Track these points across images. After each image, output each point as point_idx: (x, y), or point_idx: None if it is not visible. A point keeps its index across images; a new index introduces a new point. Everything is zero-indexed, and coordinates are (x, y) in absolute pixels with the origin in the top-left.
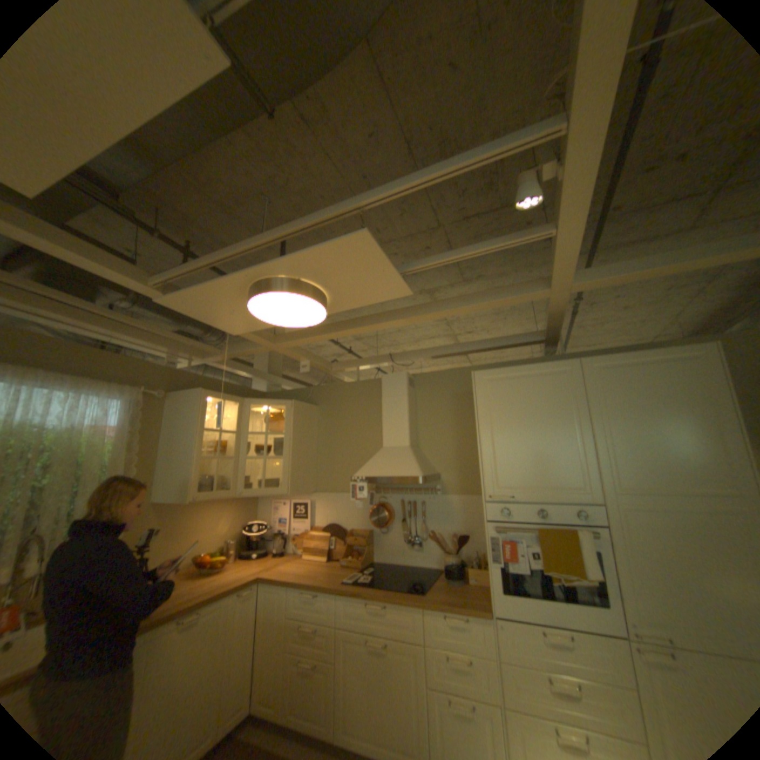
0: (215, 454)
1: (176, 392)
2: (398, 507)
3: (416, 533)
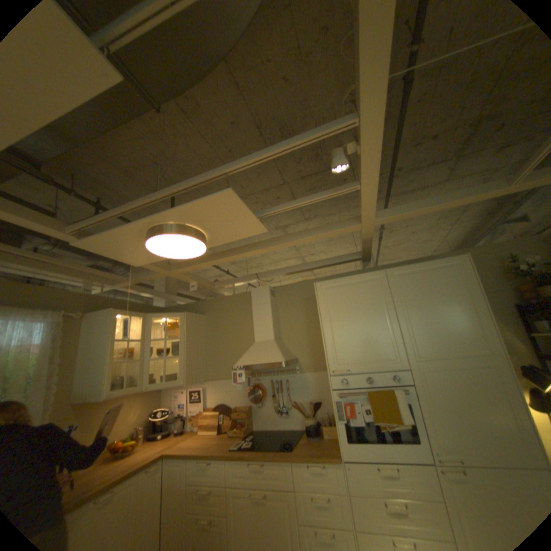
0: (125, 358)
1: (90, 313)
2: (269, 386)
3: (283, 404)
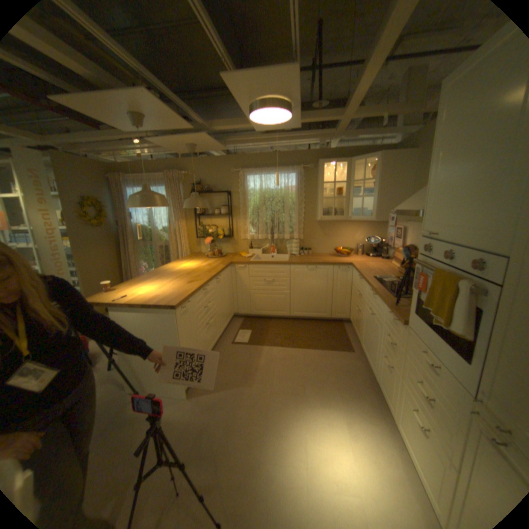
0: (336, 195)
1: (318, 162)
2: None
3: None
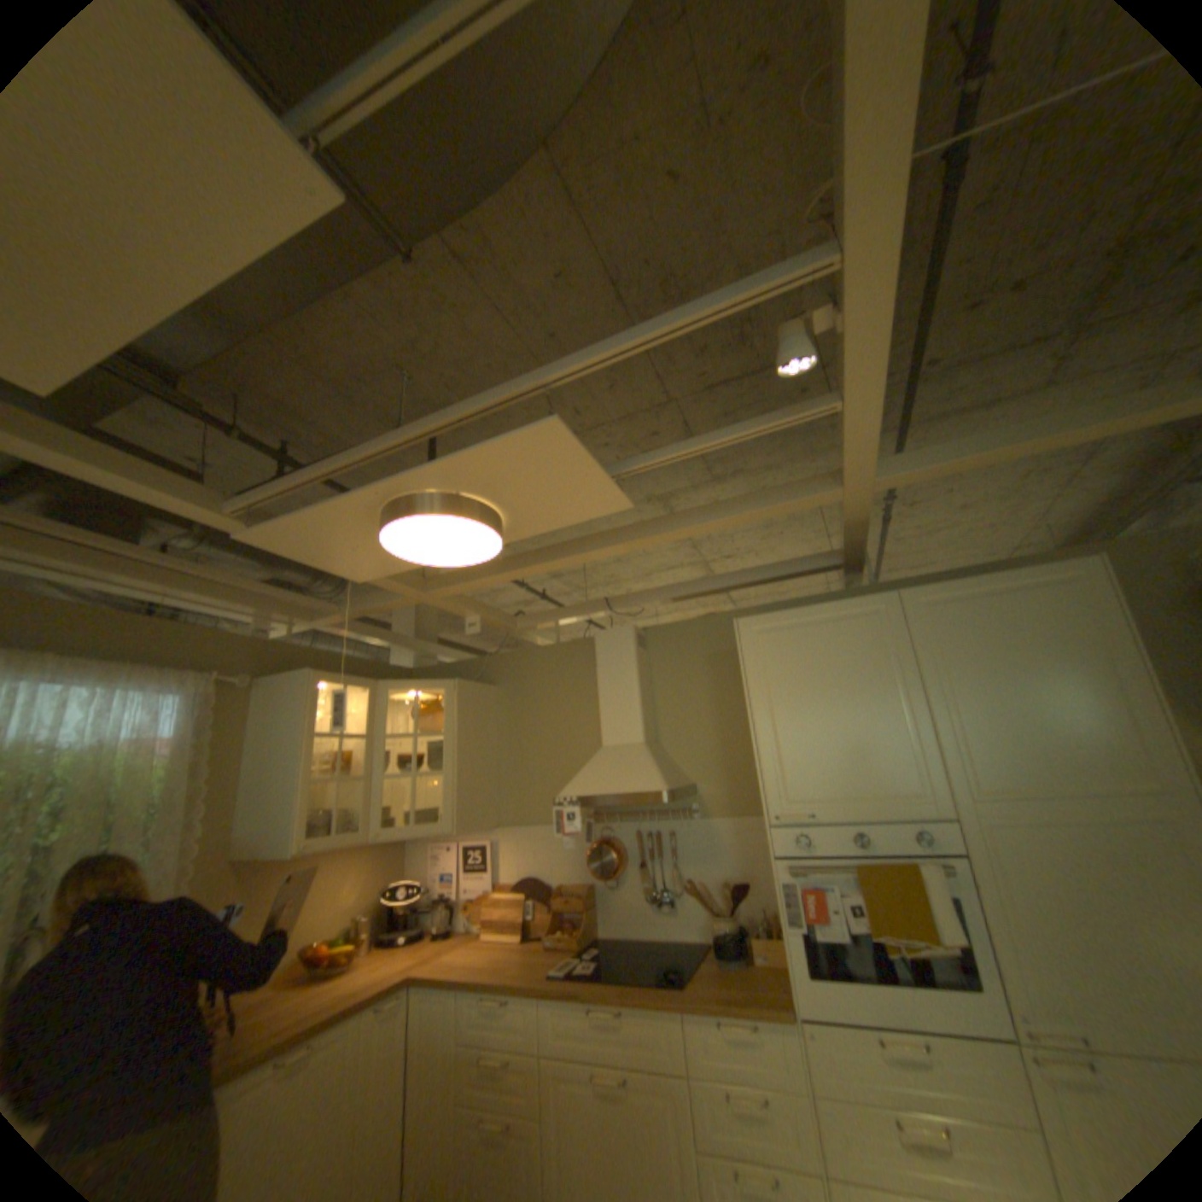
0: (334, 773)
1: (268, 677)
2: (633, 844)
3: (663, 885)
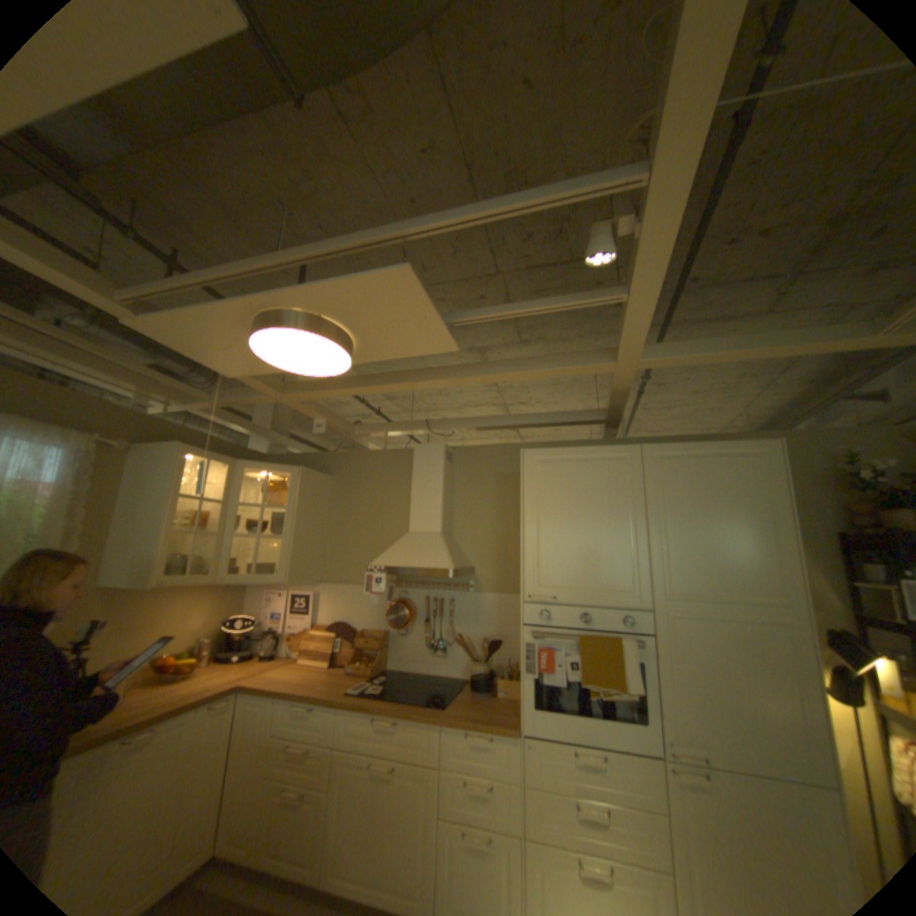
0: (192, 527)
1: (143, 444)
2: (422, 605)
3: (440, 636)
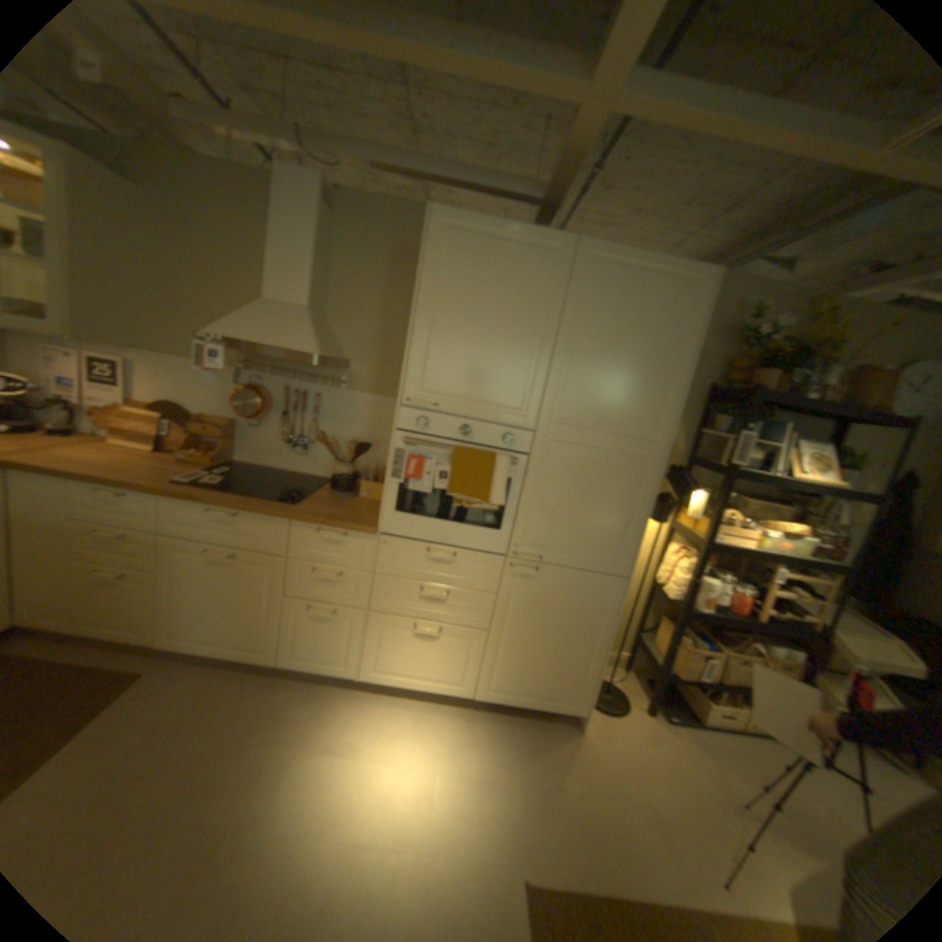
0: None
1: None
2: (279, 396)
3: (301, 432)
